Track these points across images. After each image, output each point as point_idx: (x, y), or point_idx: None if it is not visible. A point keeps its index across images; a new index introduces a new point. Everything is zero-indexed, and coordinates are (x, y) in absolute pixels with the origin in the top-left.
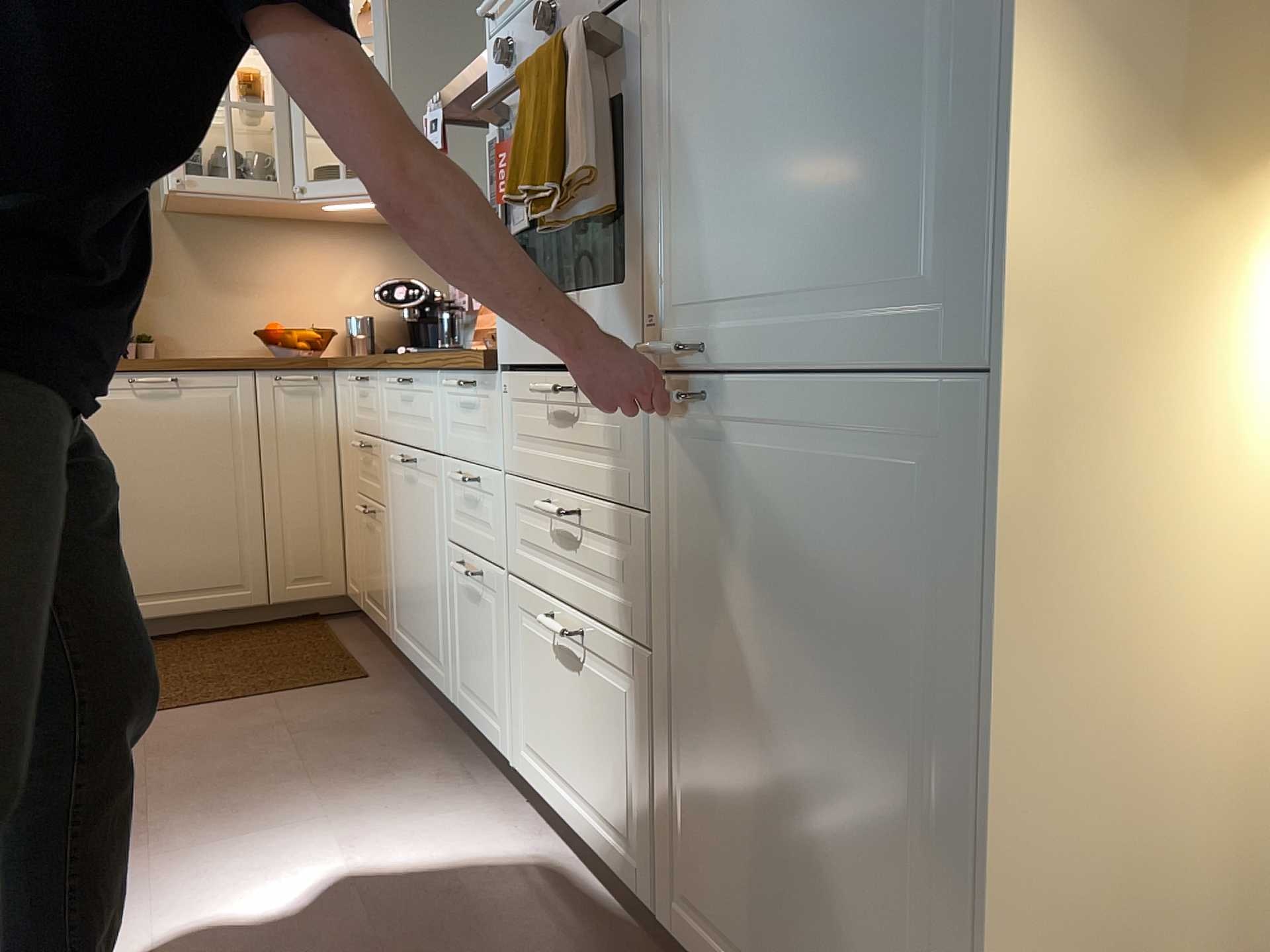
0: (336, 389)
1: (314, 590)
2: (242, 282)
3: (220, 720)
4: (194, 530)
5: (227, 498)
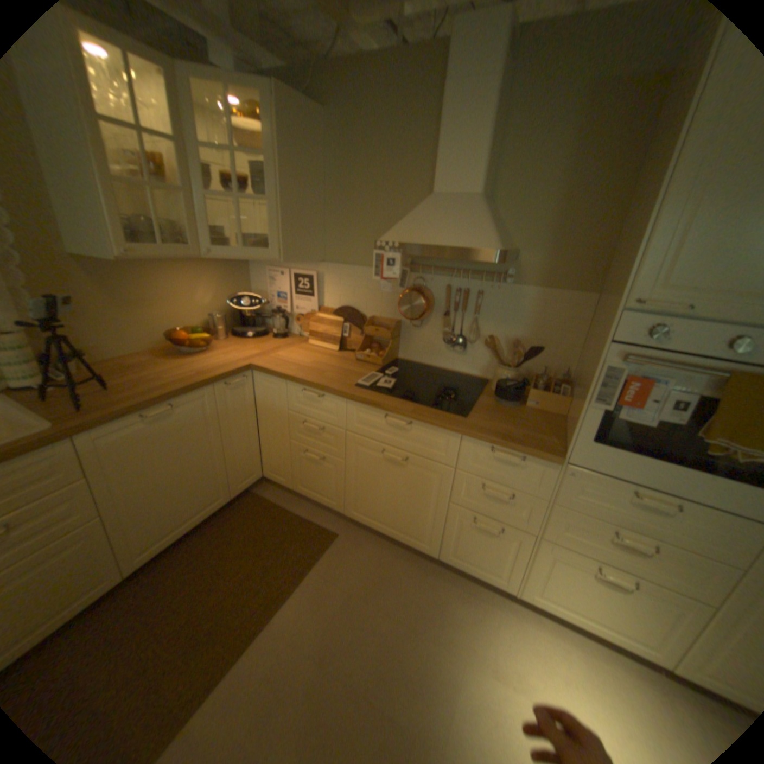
0: (257, 381)
1: (250, 483)
2: (138, 302)
3: (312, 607)
4: (192, 485)
5: (207, 460)
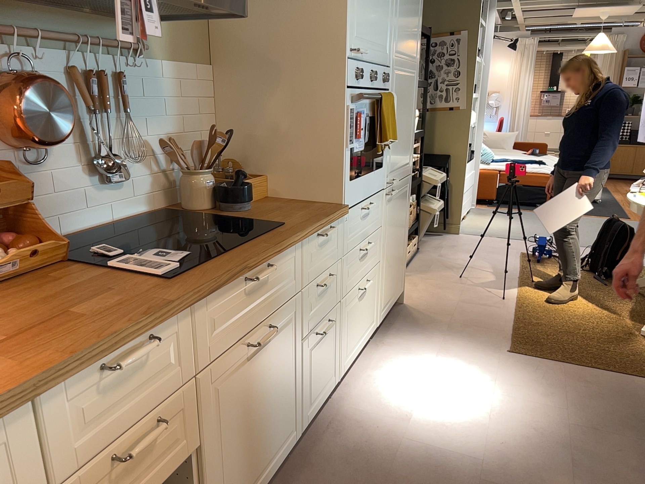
0: None
1: None
2: None
3: None
4: None
5: None
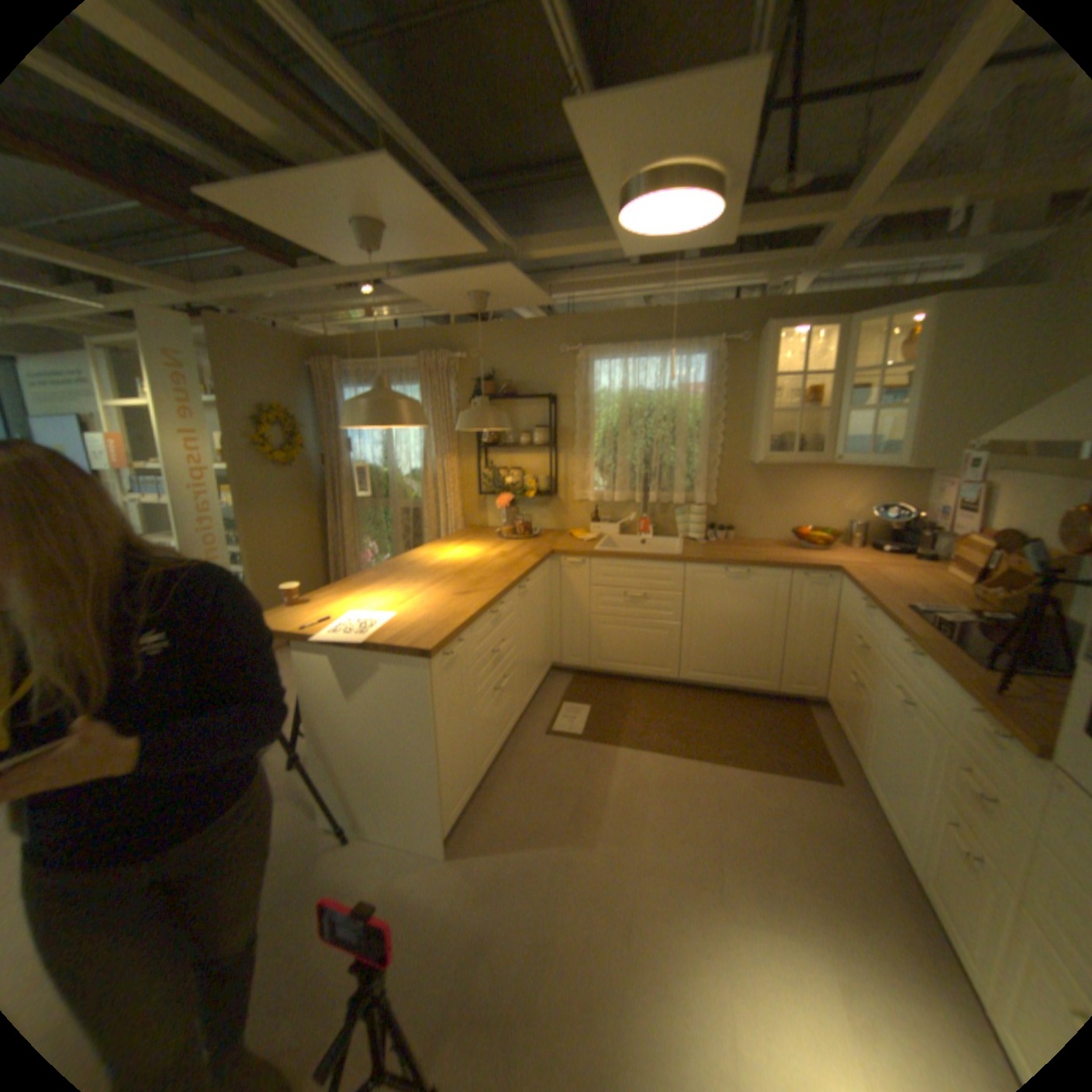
0: (842, 585)
1: (806, 692)
2: (787, 498)
3: (755, 789)
4: (746, 647)
5: (765, 634)
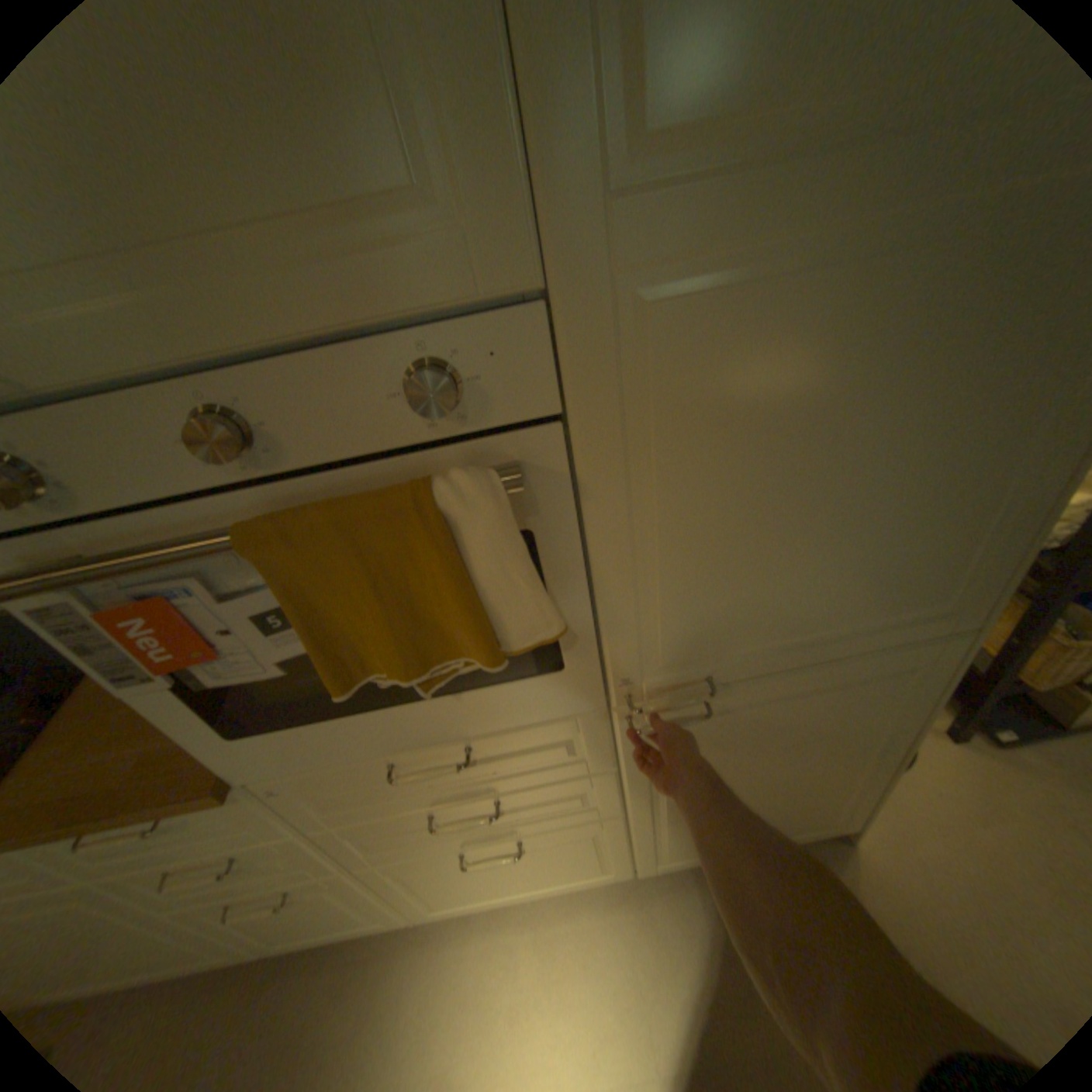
0: None
1: None
2: None
3: None
4: None
5: None
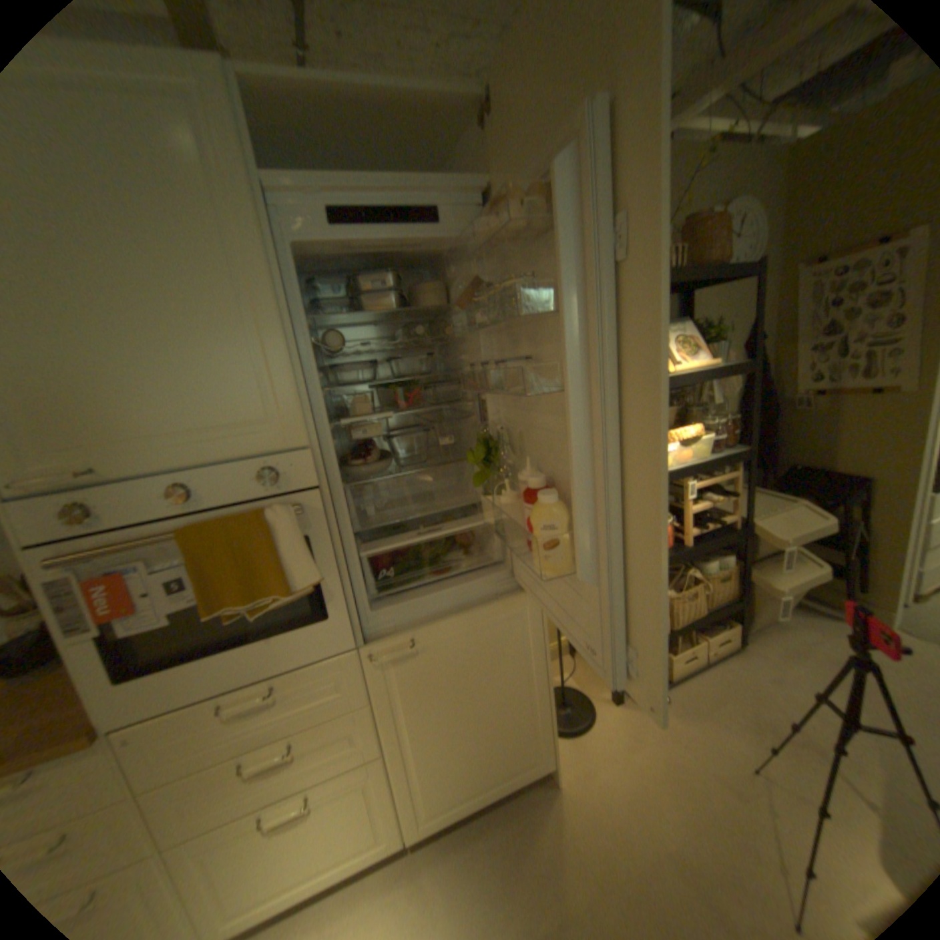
0: None
1: None
2: None
3: None
4: None
5: None
